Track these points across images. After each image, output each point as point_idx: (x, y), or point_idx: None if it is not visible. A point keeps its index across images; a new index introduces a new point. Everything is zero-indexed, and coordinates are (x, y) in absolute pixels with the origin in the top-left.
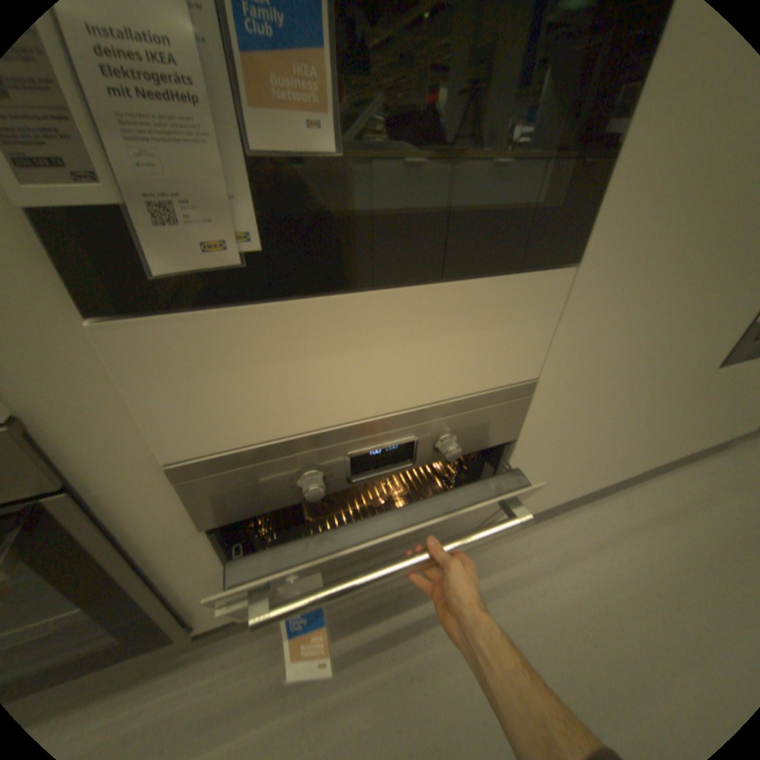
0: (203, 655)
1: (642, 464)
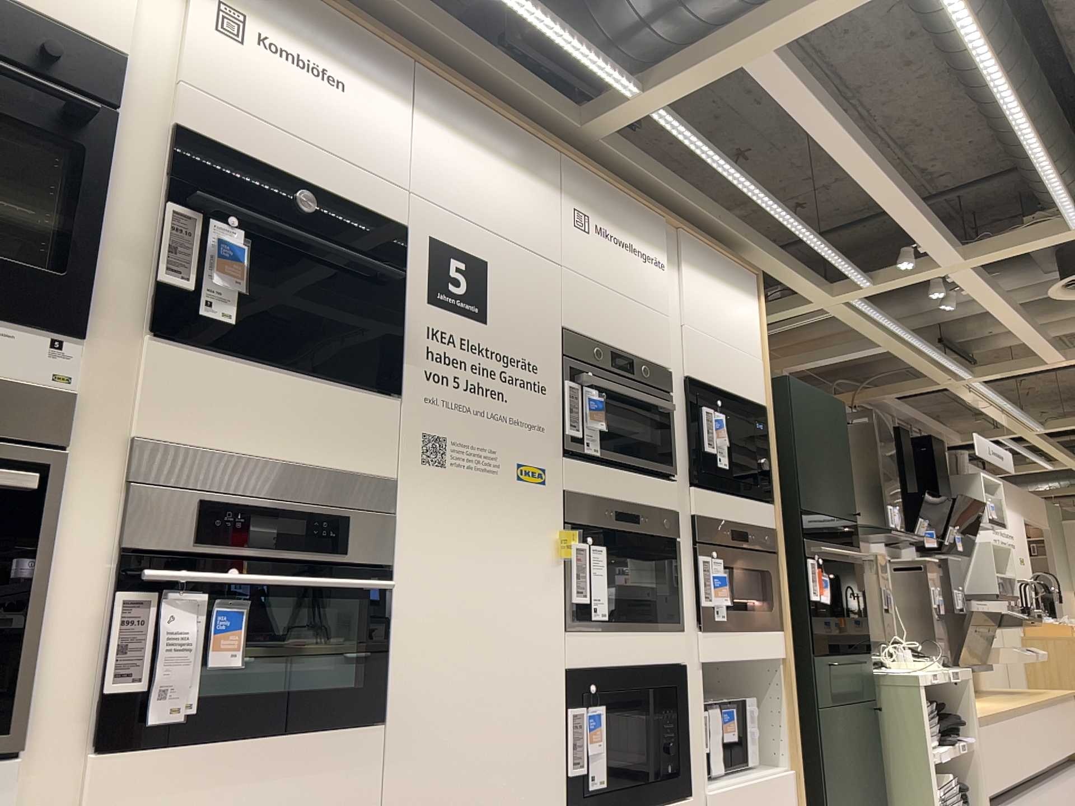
0: None
1: None
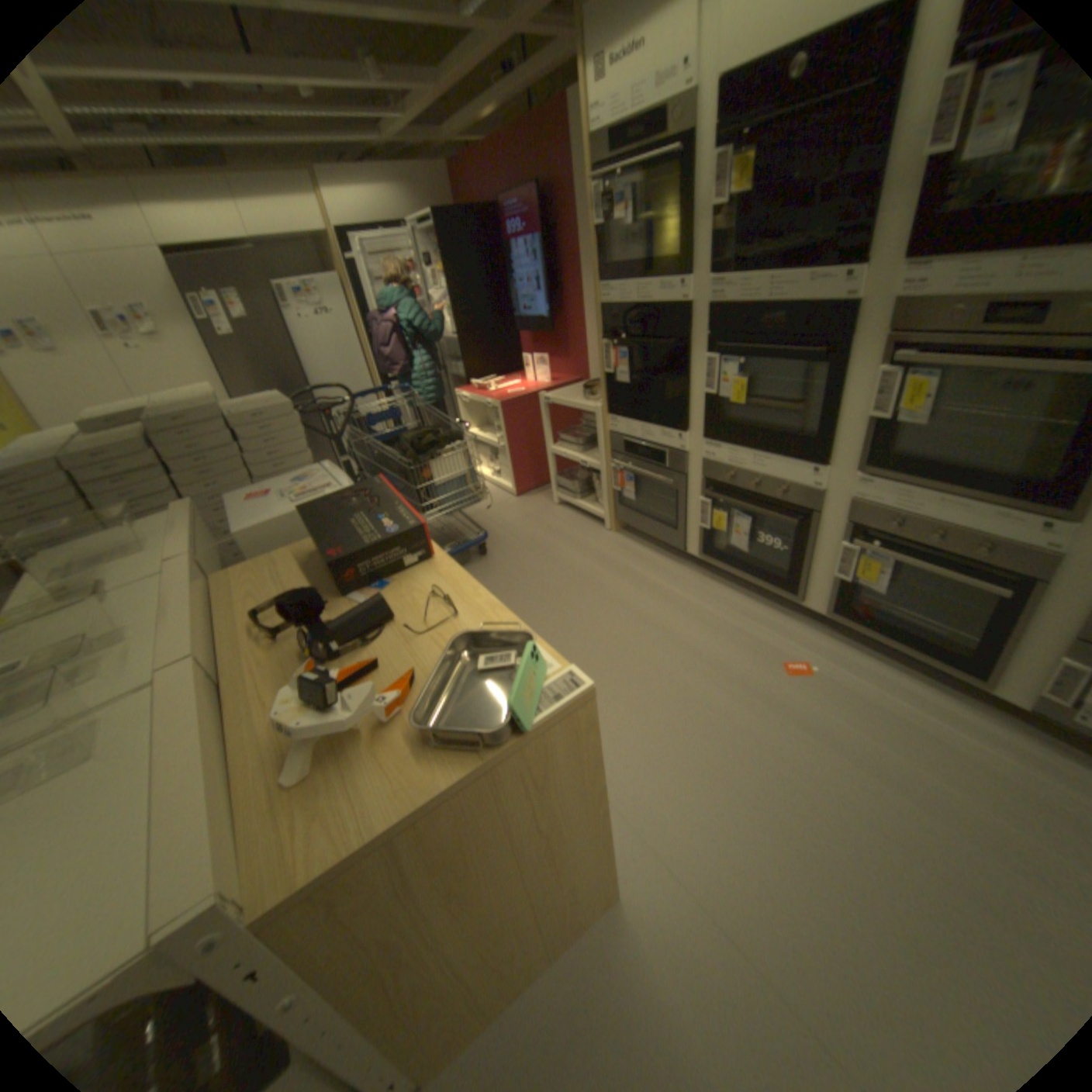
0: (981, 711)
1: None
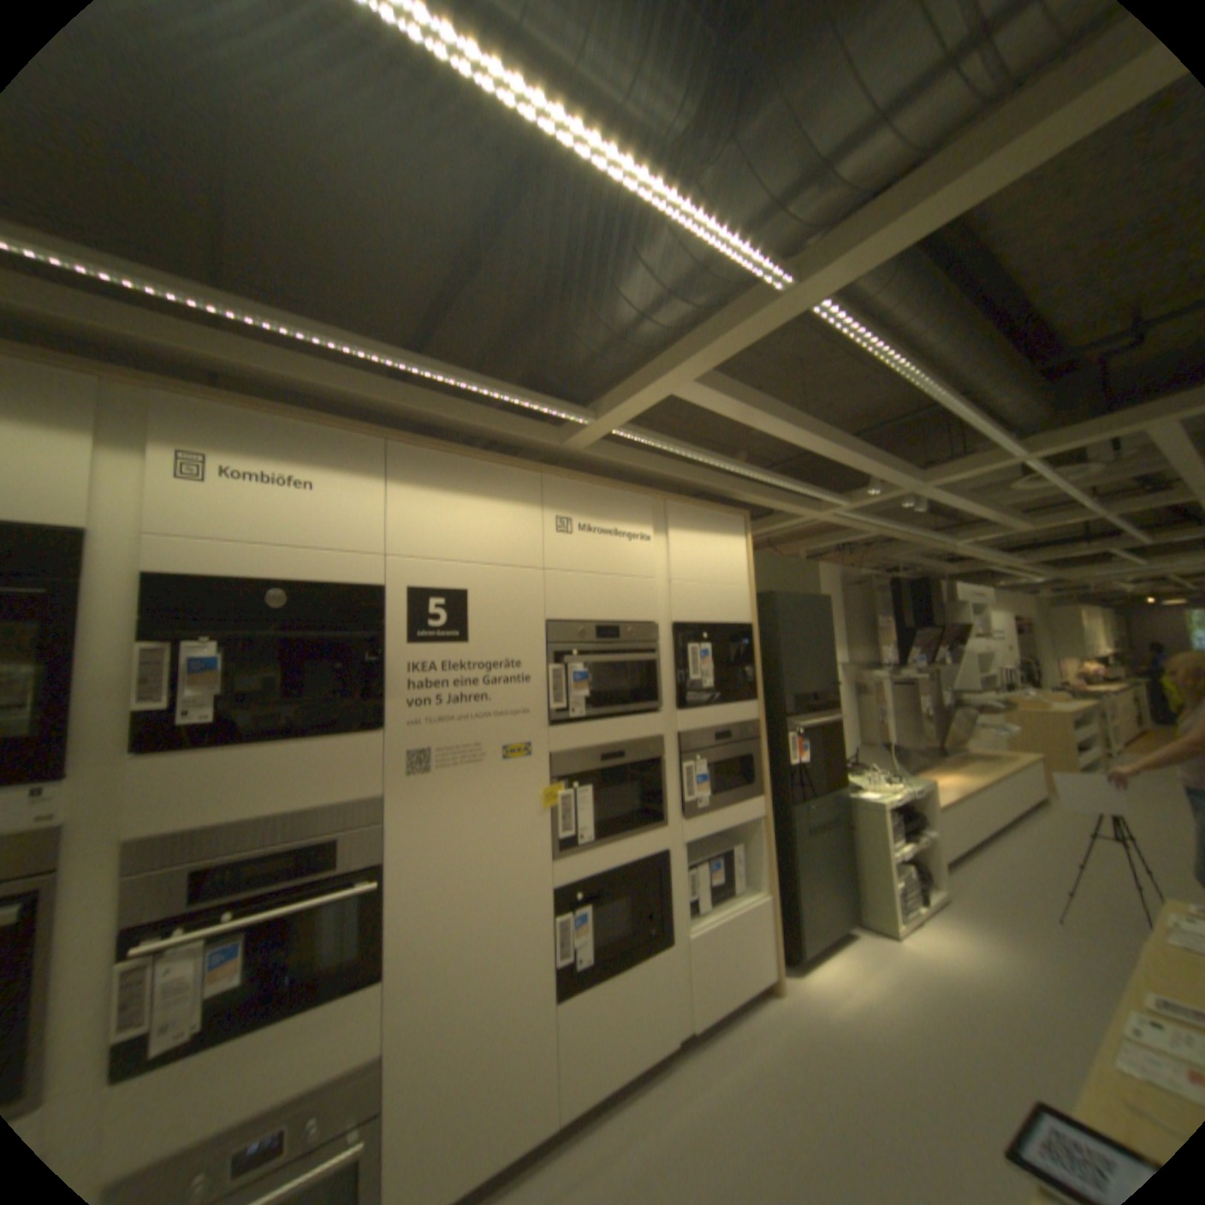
0: None
1: (546, 1118)
